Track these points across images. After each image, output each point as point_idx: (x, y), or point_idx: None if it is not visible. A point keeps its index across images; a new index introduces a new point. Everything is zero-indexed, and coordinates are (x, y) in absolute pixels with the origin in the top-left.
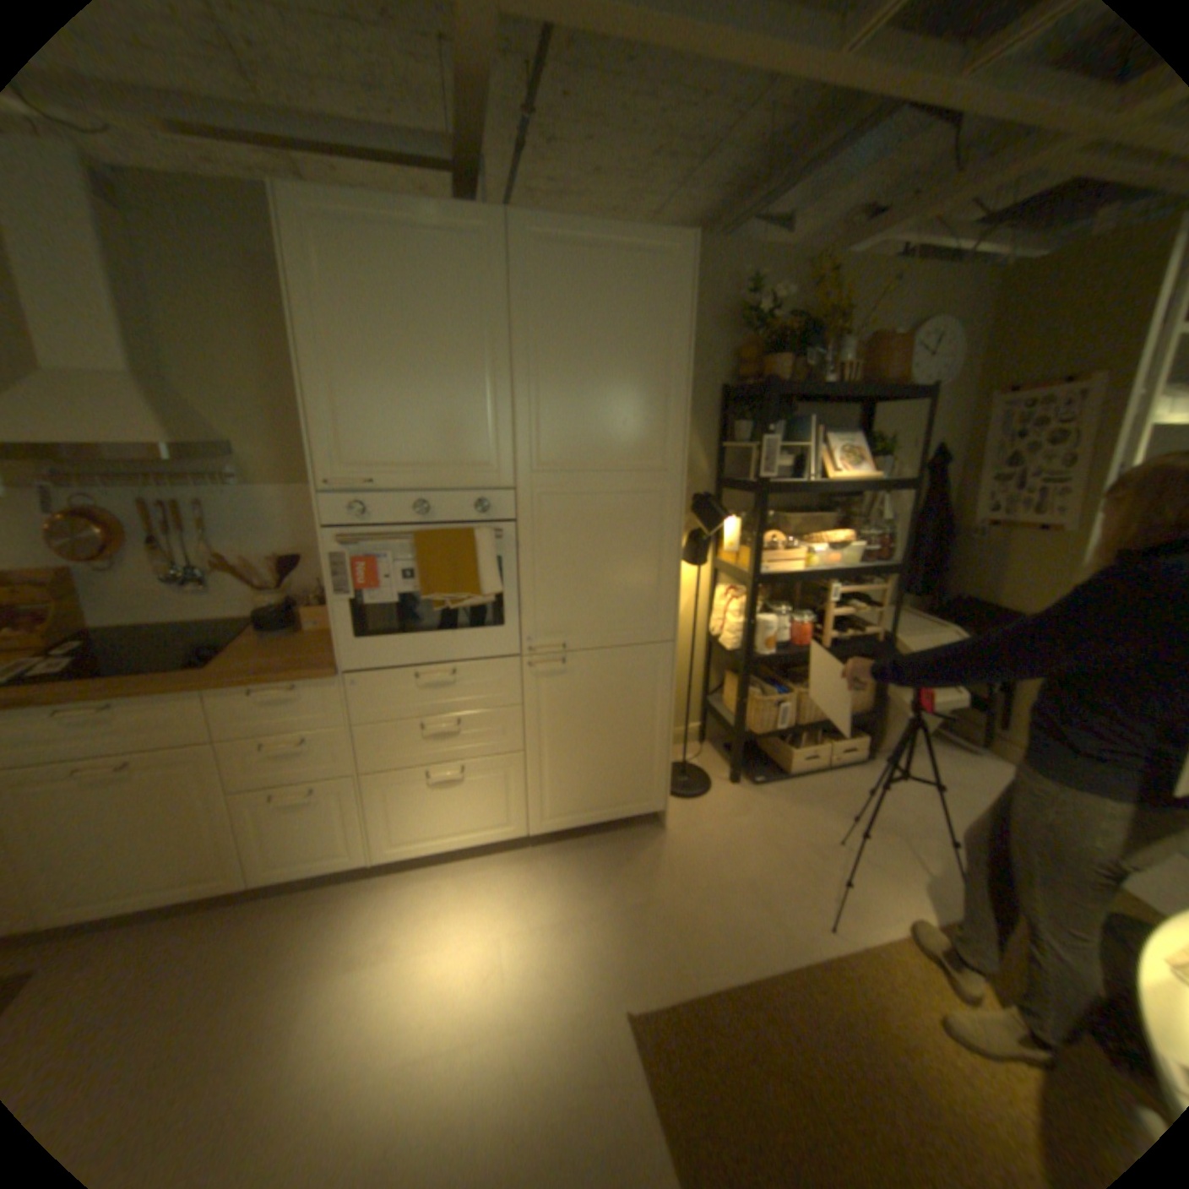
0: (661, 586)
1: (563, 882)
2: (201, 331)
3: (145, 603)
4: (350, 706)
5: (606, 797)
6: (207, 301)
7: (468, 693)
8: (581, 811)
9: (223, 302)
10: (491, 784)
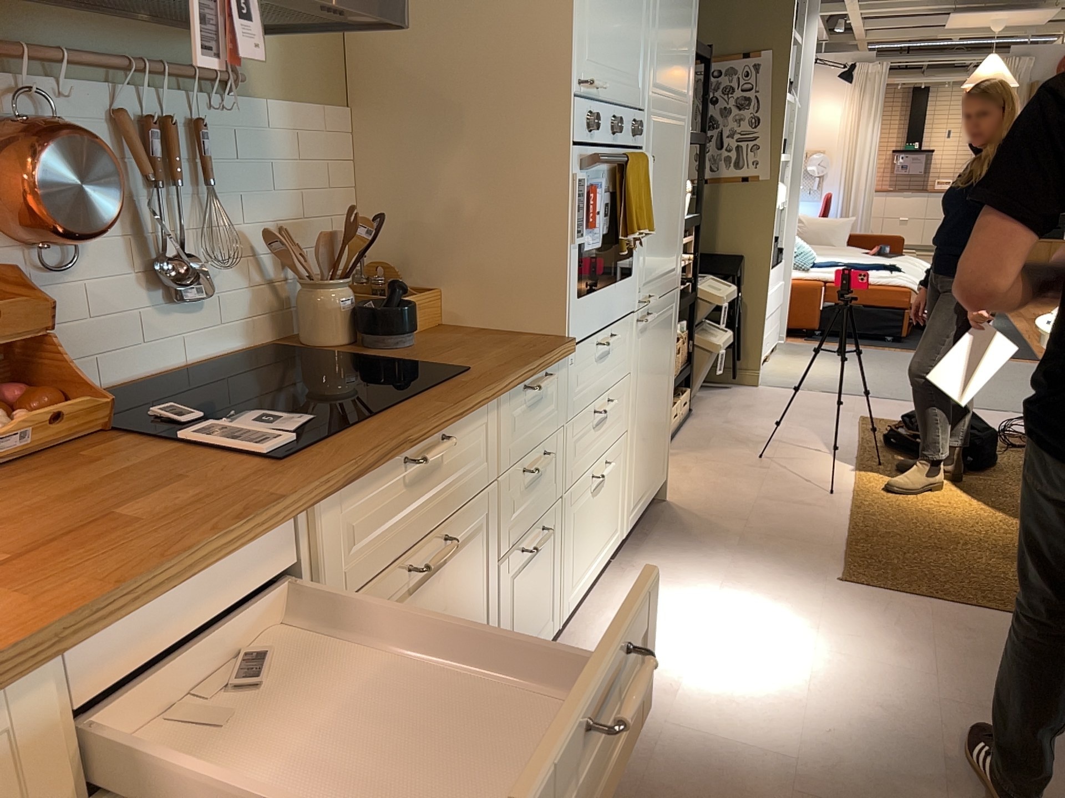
0: (679, 226)
1: (675, 560)
2: None
3: (112, 338)
4: (567, 394)
5: (651, 472)
6: None
7: (614, 362)
8: (642, 494)
9: None
10: (615, 478)
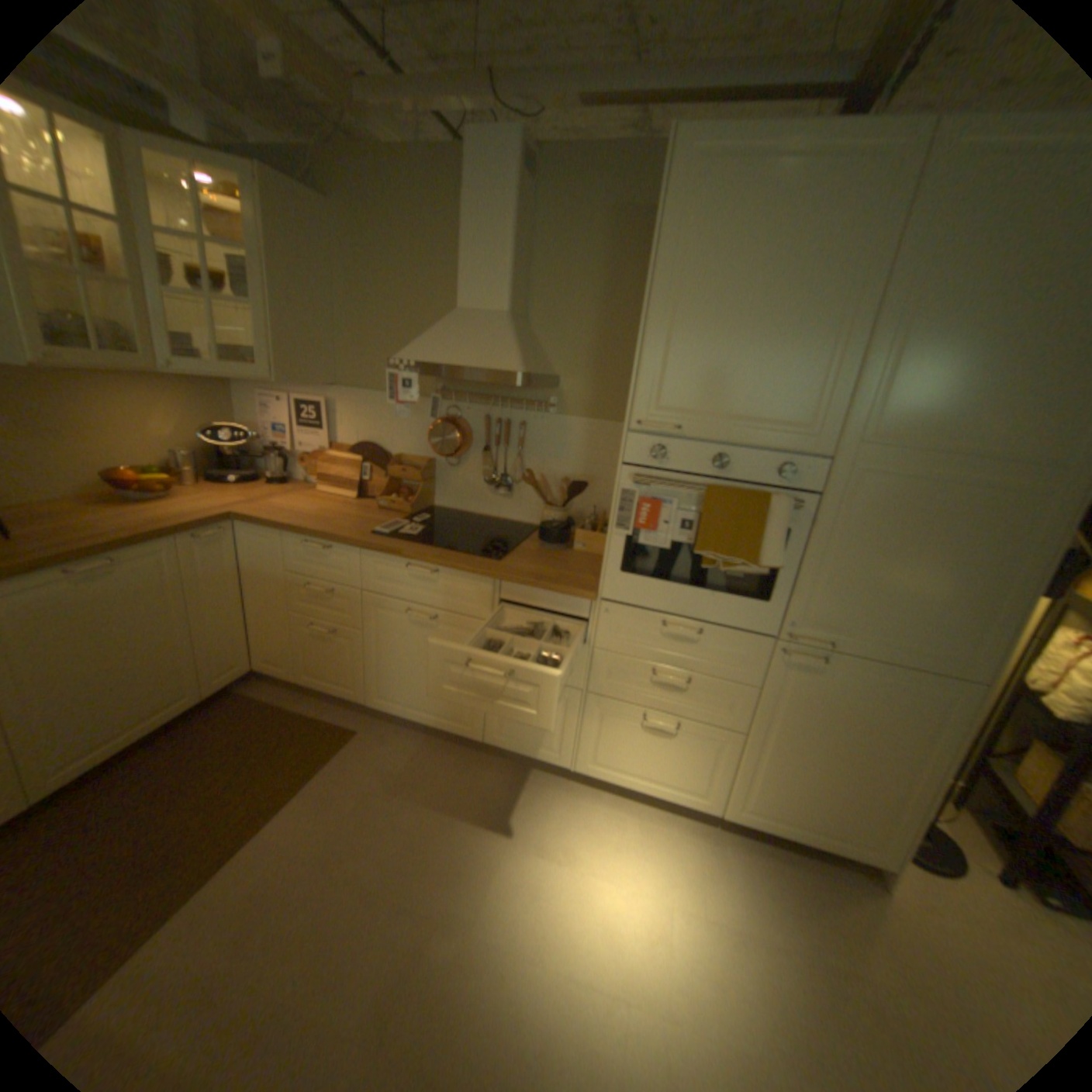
0: (998, 613)
1: (750, 887)
2: (561, 279)
3: (469, 495)
4: (597, 629)
5: (825, 823)
6: (572, 252)
7: (707, 656)
8: (789, 823)
9: (585, 253)
10: (701, 751)
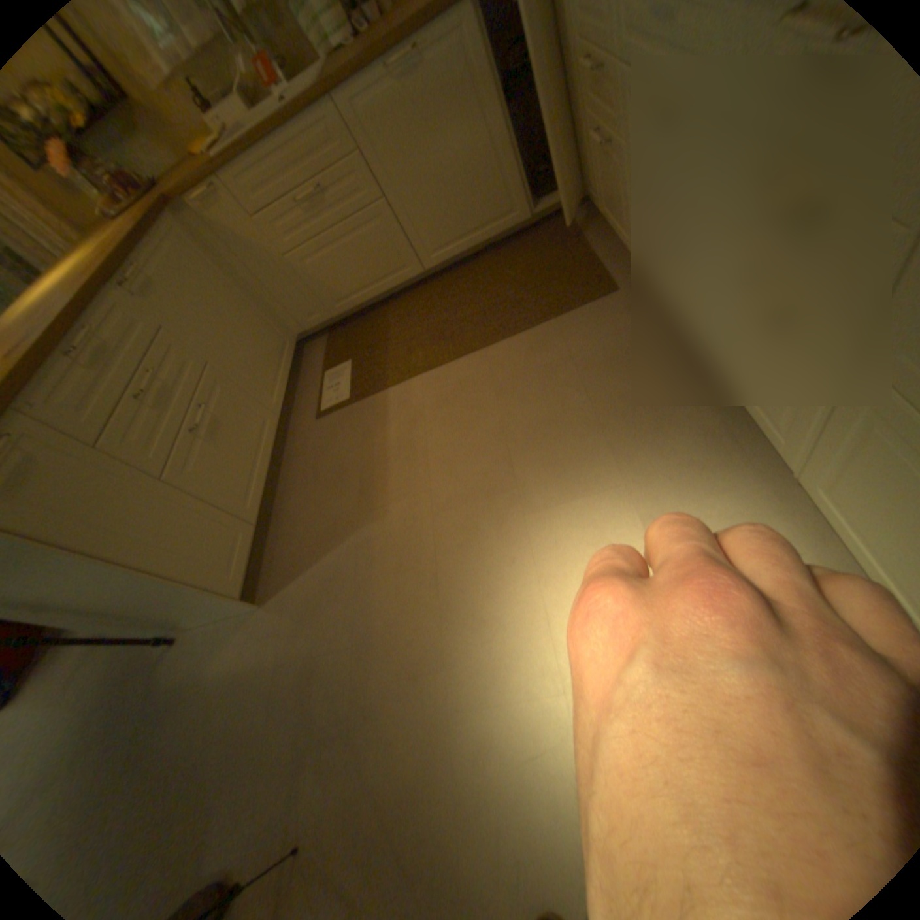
0: None
1: None
2: None
3: None
4: None
5: None
6: None
7: None
8: None
9: None
10: None
